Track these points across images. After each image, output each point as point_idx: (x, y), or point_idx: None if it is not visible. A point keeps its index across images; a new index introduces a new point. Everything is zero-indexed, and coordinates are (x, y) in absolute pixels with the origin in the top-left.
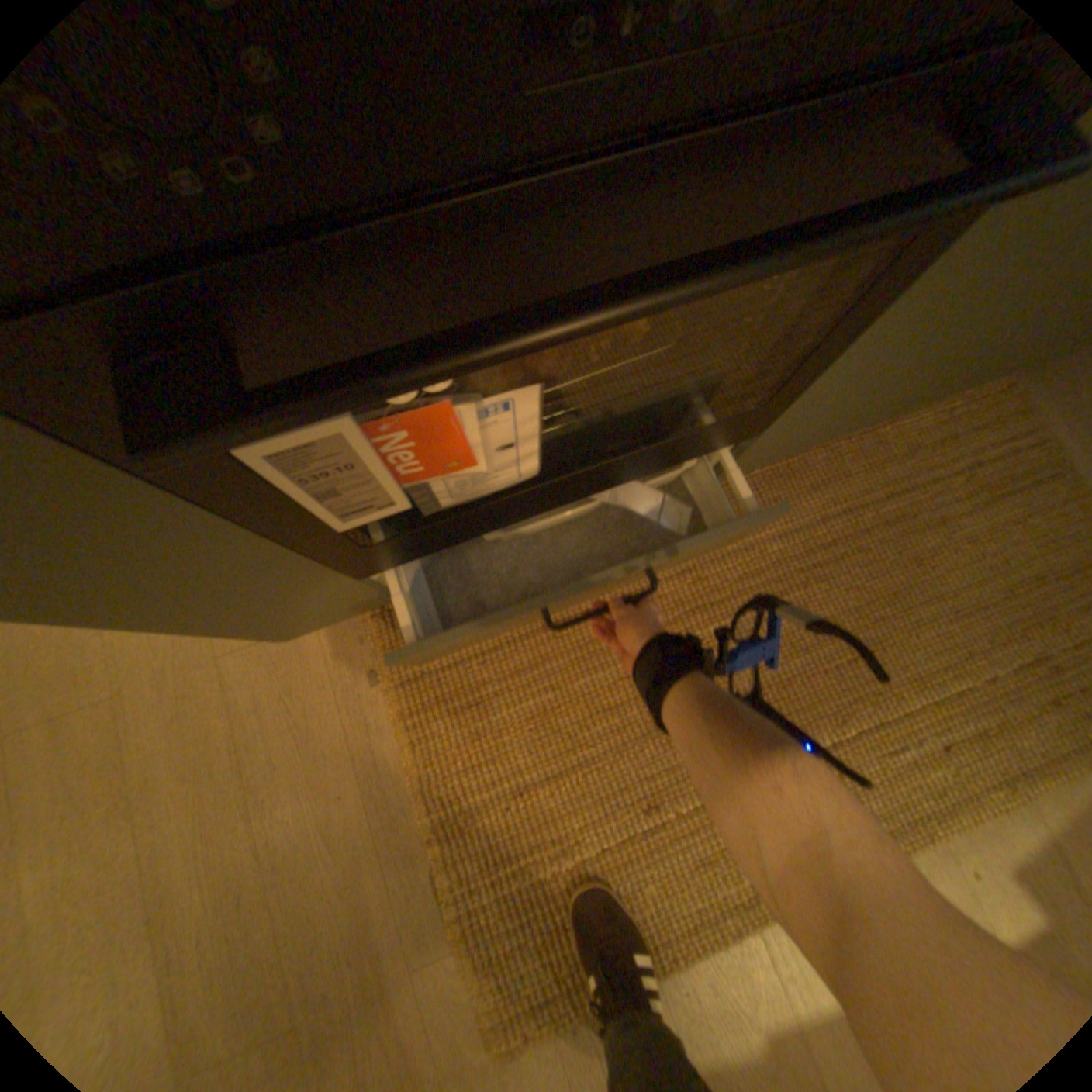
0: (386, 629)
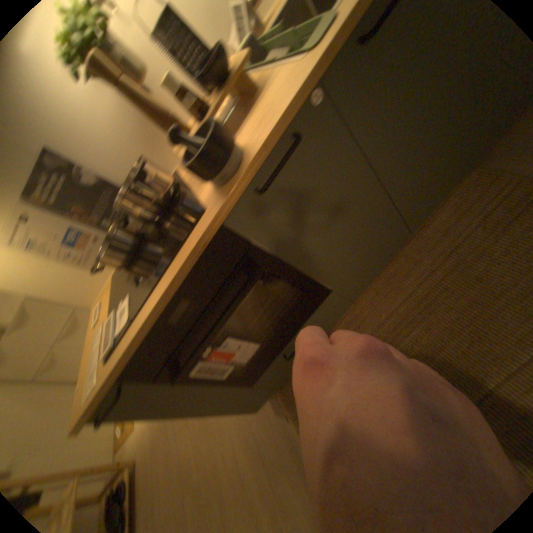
0: (284, 399)
